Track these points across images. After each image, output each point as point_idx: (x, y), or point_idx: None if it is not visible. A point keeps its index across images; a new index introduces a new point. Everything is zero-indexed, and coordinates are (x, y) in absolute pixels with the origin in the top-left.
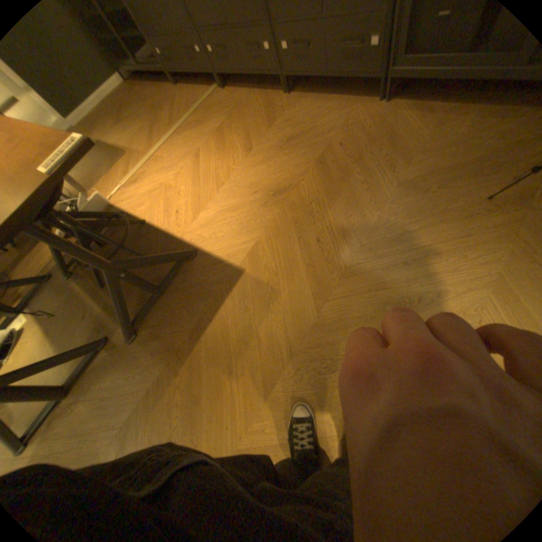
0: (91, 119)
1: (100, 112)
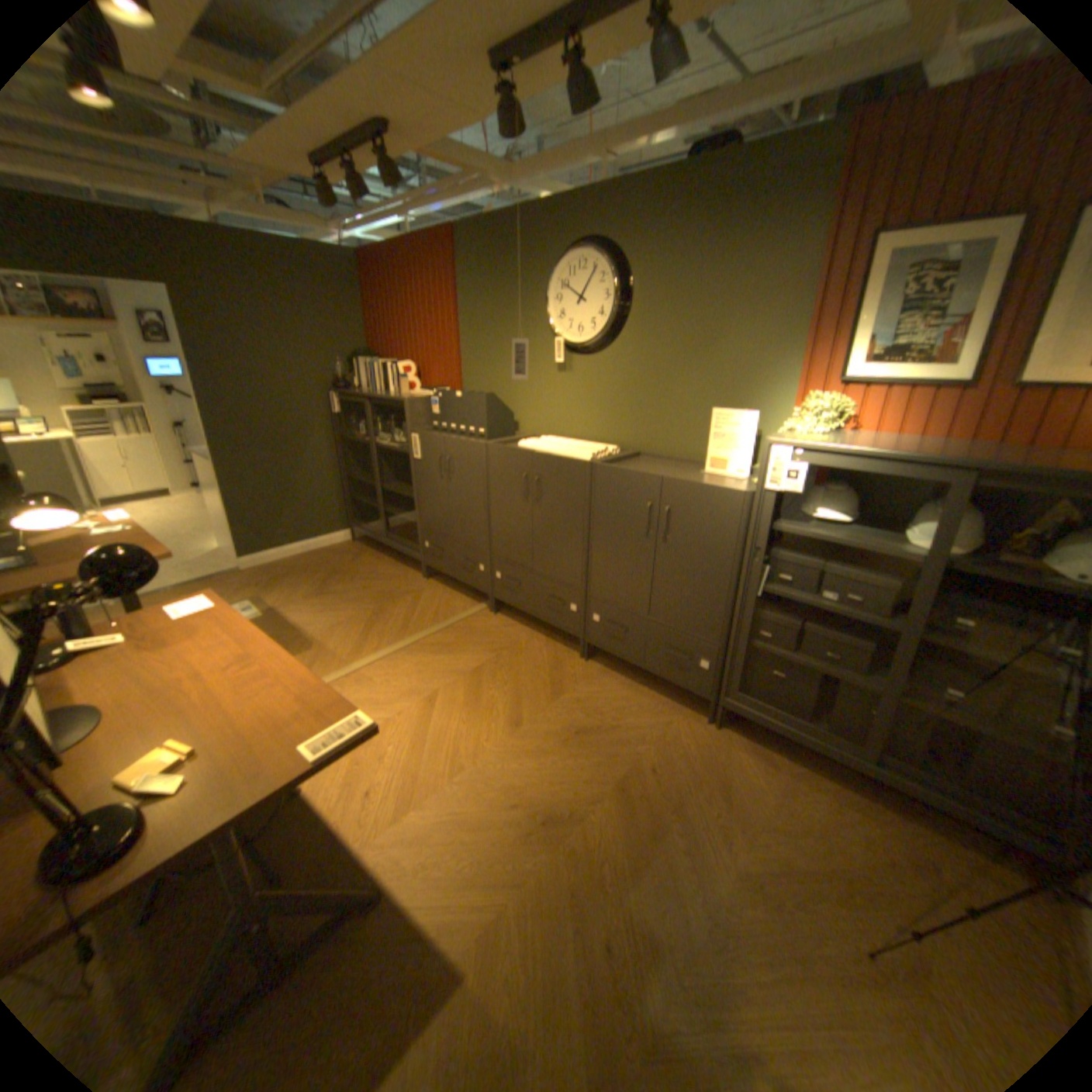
0: (276, 571)
1: (296, 567)
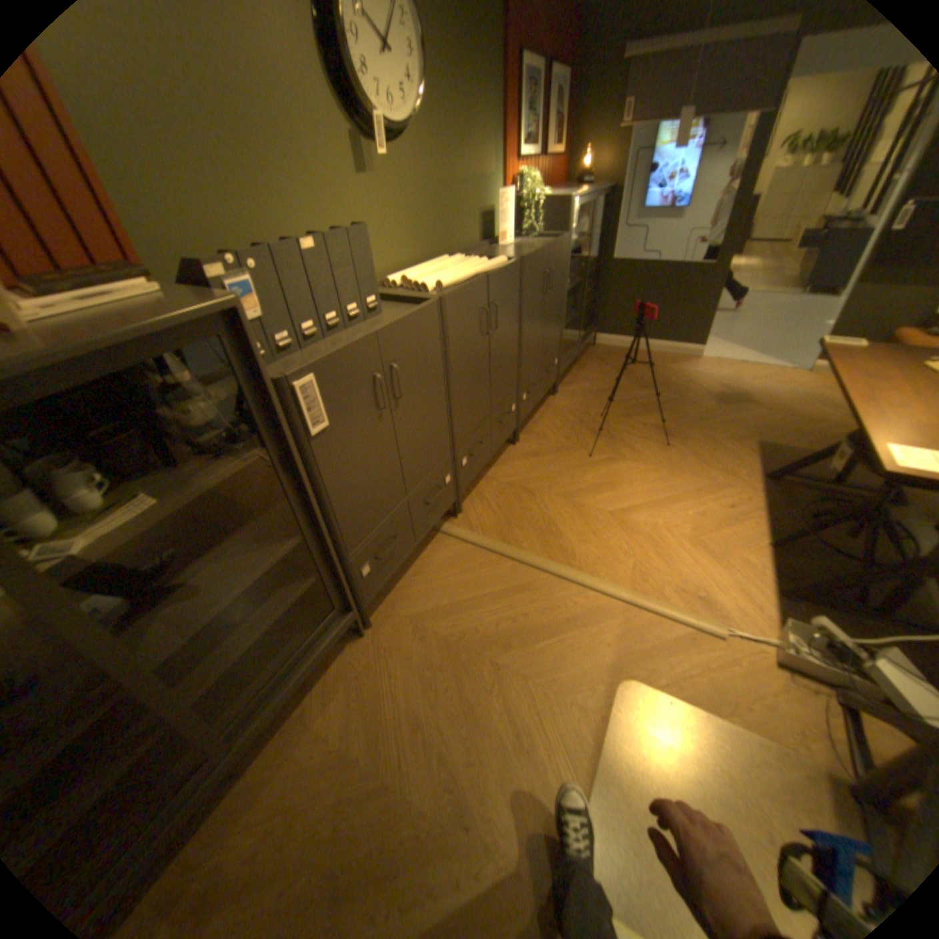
0: None
1: None
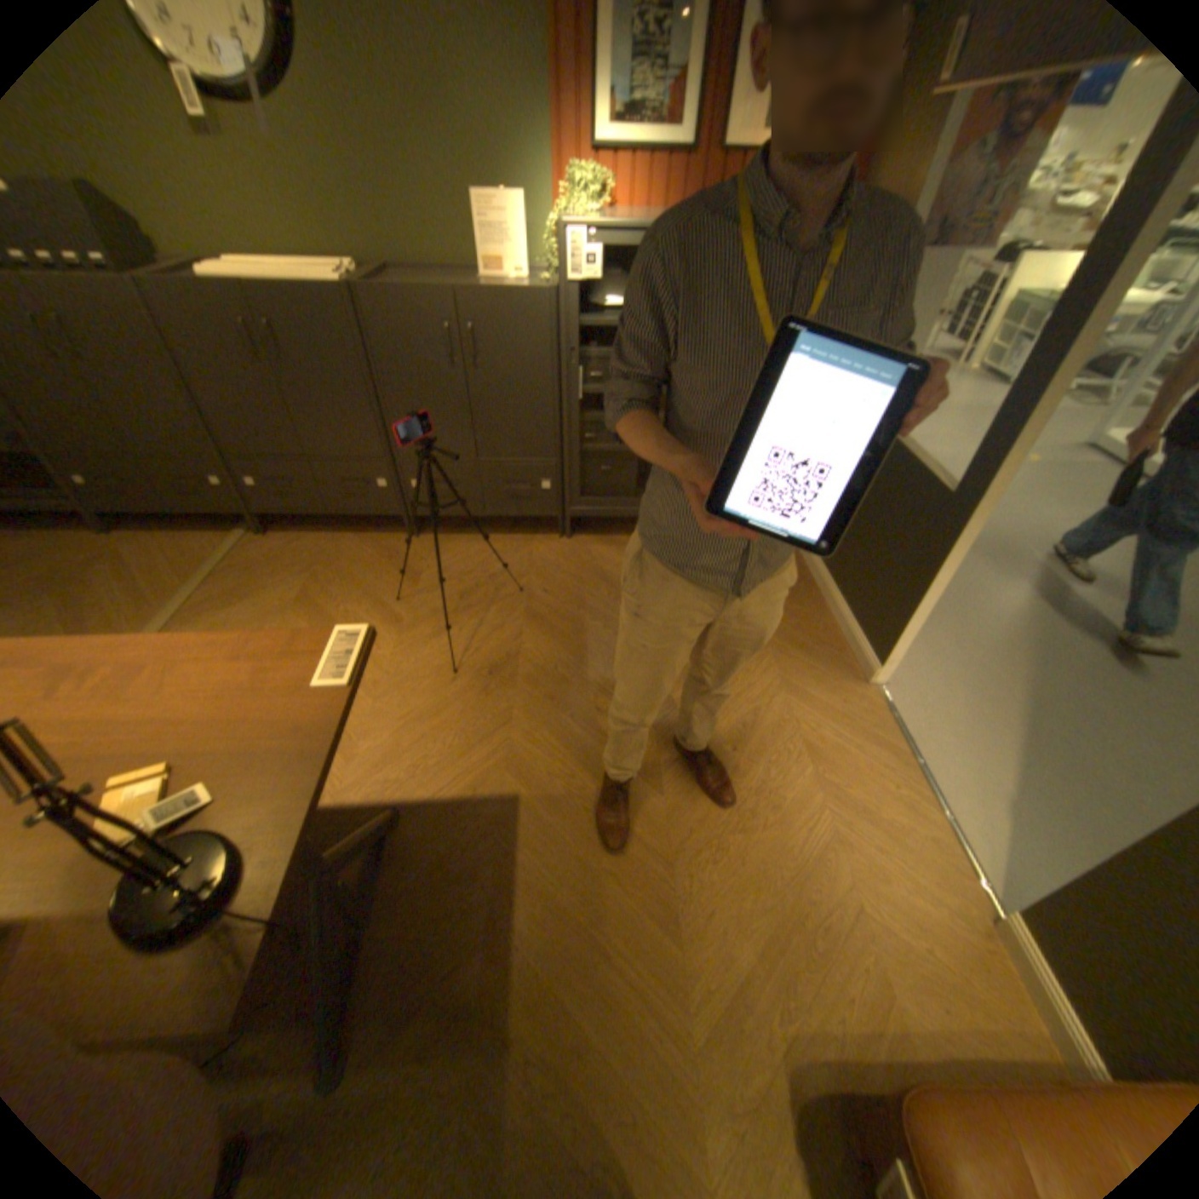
0: None
1: None
